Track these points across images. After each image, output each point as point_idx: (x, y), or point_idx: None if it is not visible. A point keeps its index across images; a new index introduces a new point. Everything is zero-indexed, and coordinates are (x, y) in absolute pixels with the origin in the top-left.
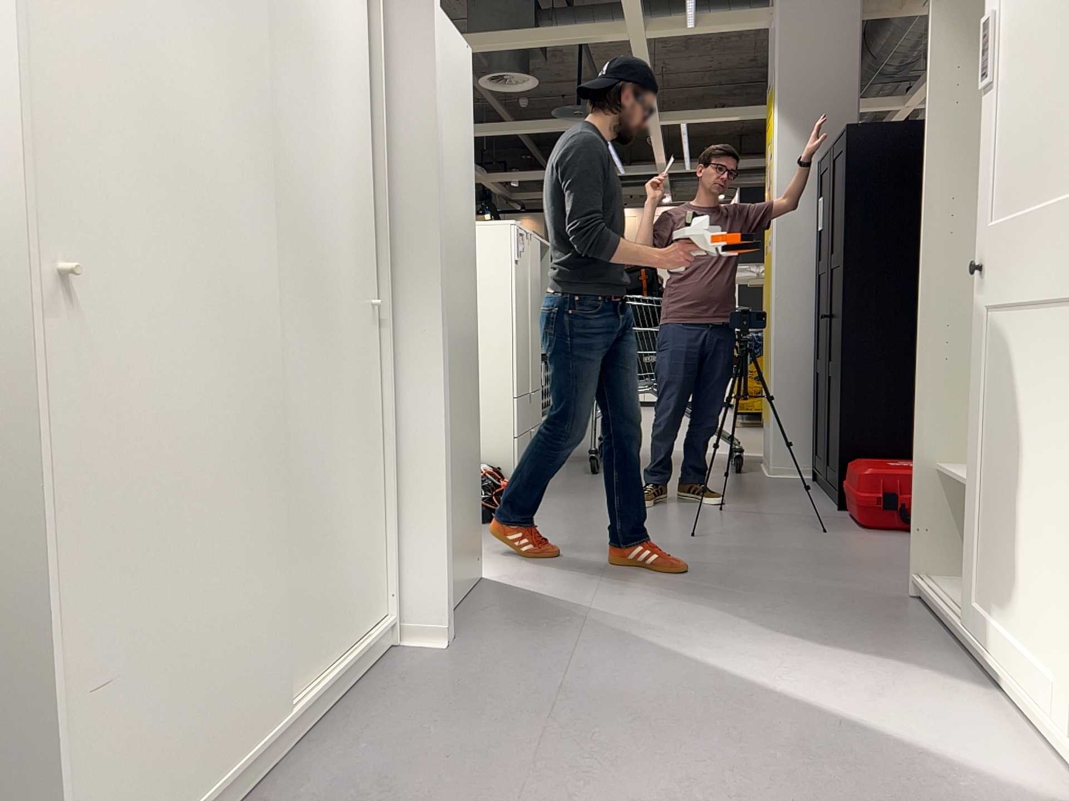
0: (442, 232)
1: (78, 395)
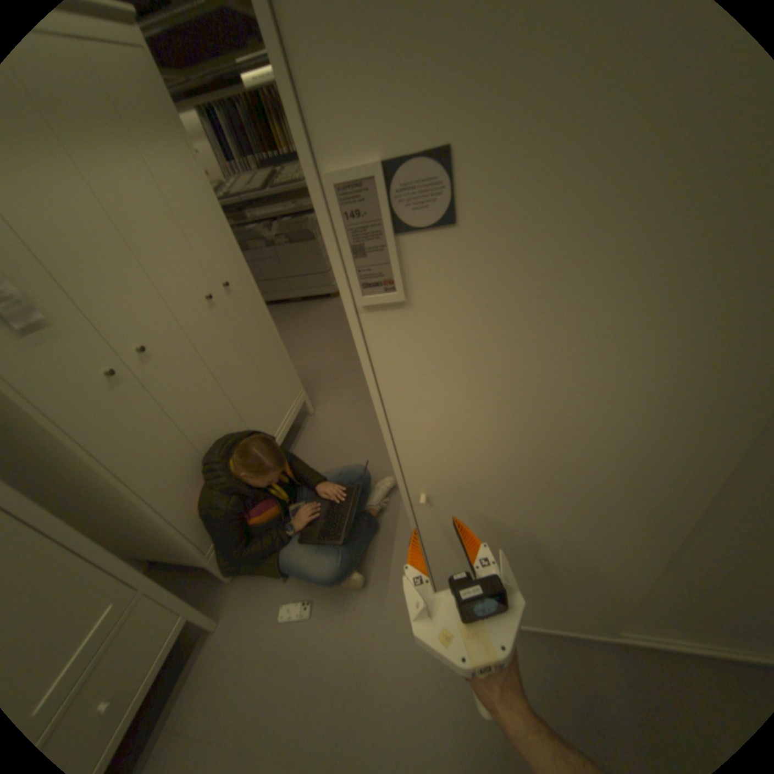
0: None
1: (434, 531)
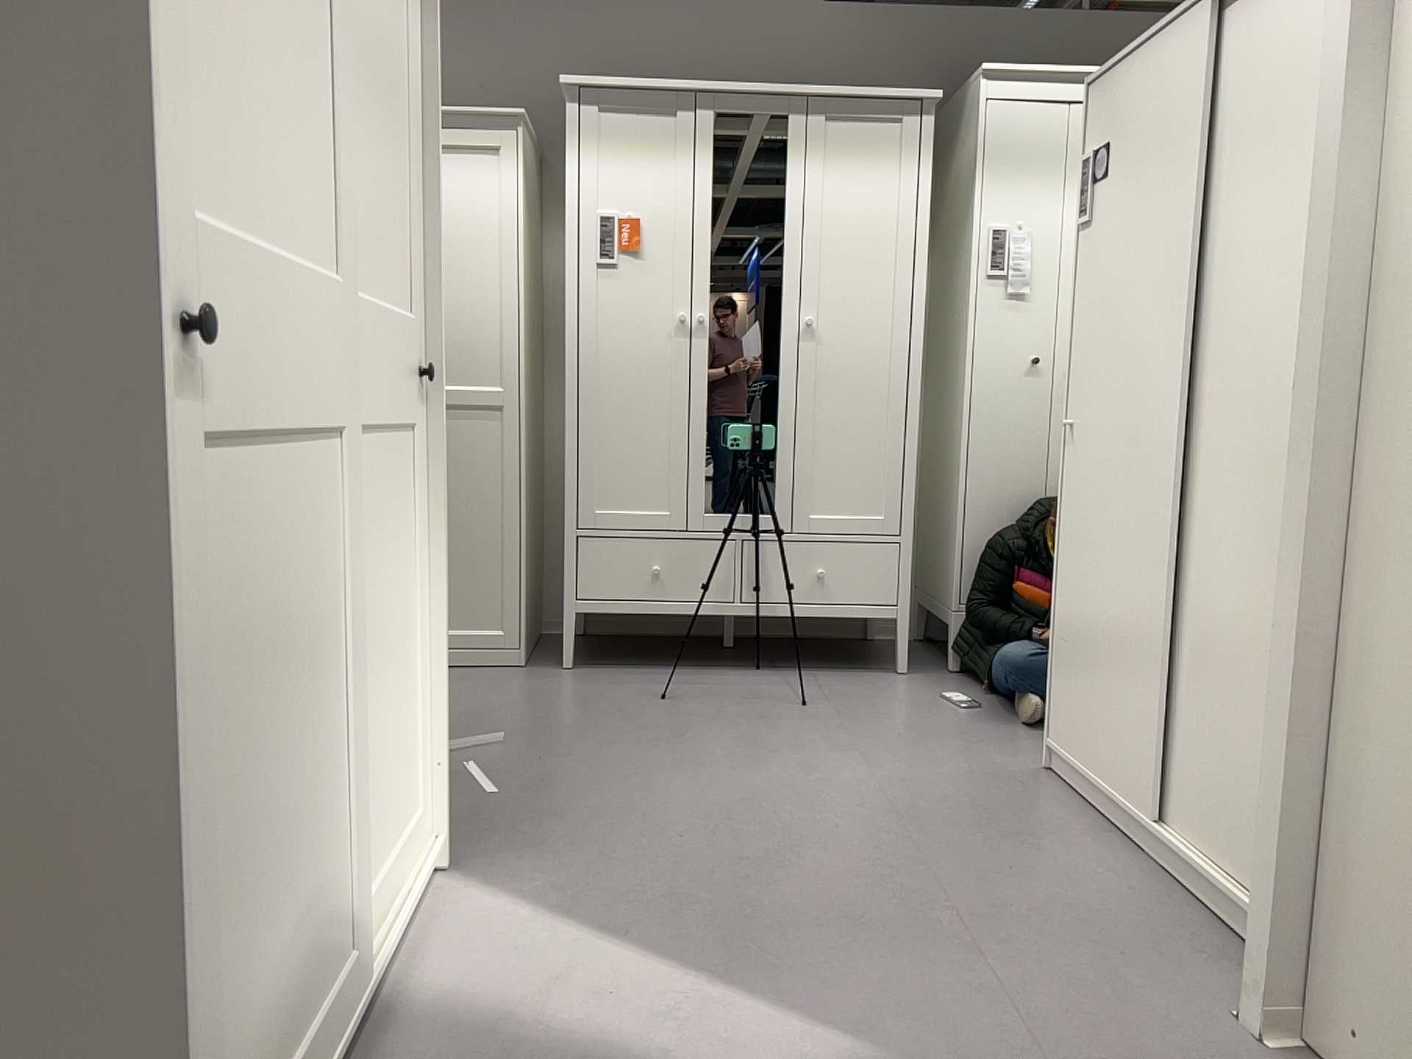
0: (1316, 295)
1: (1071, 487)
